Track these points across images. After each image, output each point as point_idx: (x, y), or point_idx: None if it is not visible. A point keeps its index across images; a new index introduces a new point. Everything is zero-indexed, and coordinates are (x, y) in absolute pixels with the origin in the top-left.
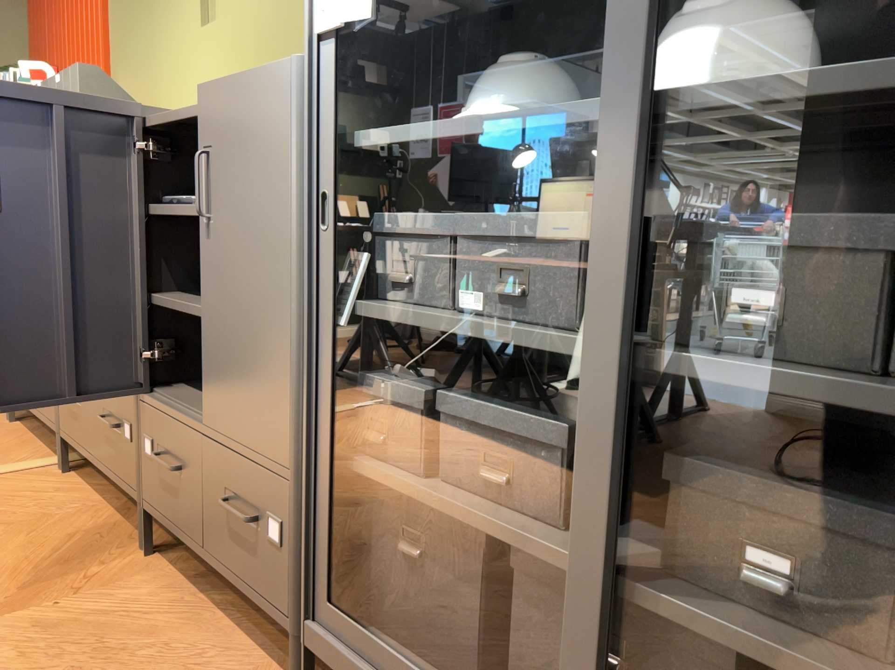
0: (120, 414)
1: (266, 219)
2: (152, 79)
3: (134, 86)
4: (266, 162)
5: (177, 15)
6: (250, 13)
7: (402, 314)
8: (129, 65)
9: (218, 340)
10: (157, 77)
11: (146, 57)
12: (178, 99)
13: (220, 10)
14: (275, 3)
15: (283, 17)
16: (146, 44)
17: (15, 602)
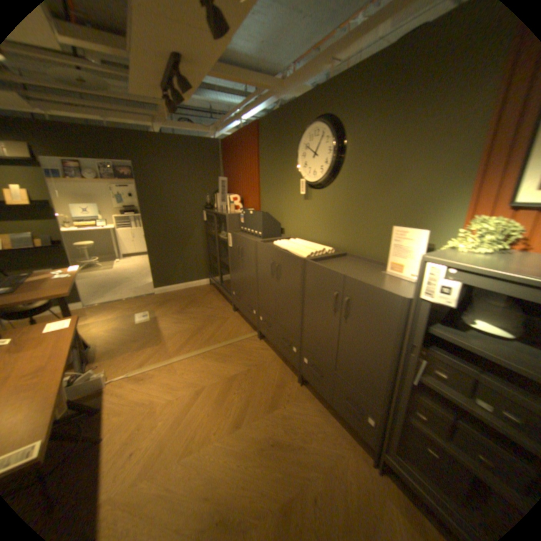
0: (291, 343)
1: (380, 336)
2: (278, 208)
3: (270, 207)
4: (382, 320)
5: (291, 191)
6: (328, 203)
7: (444, 394)
8: (268, 200)
9: (346, 353)
10: (281, 209)
11: (276, 200)
12: (291, 219)
13: (313, 196)
14: (341, 203)
15: (345, 210)
16: (276, 196)
17: (272, 403)
